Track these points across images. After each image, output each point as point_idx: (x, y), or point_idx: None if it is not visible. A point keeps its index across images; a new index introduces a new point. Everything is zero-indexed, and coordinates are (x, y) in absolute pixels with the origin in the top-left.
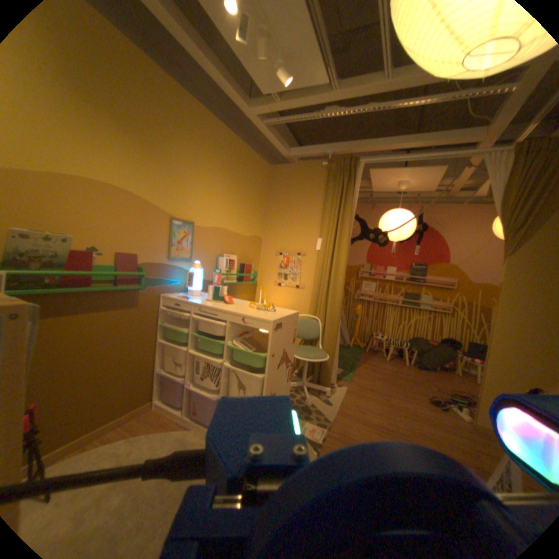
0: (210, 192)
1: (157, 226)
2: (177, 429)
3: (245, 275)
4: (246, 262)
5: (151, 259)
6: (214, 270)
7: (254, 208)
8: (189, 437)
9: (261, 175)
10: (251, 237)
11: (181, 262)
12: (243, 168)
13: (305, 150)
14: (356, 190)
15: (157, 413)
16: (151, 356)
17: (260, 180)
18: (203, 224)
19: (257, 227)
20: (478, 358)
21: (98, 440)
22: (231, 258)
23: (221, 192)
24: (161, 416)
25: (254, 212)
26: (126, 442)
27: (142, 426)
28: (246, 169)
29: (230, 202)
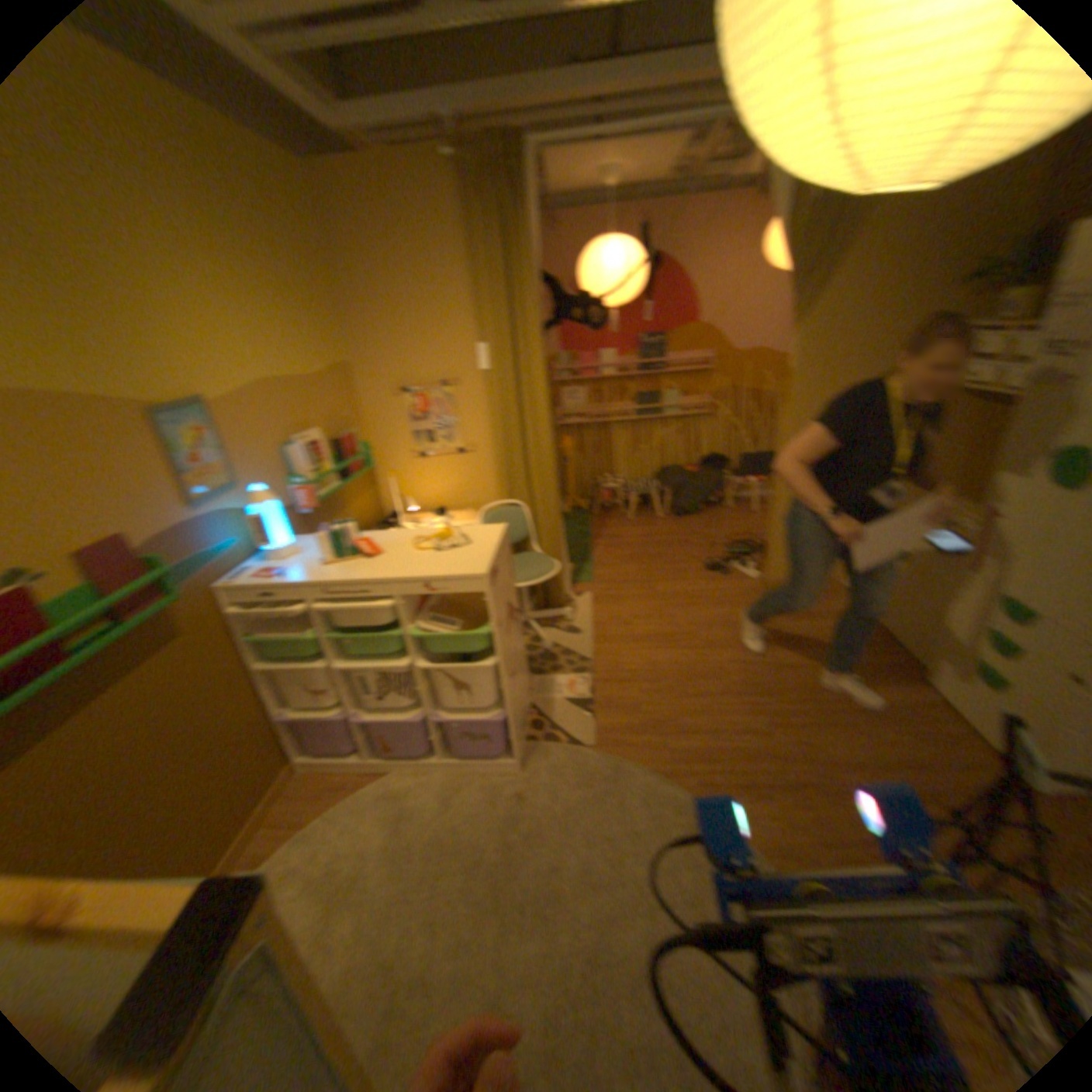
0: (195, 298)
1: (120, 443)
2: (360, 781)
3: (349, 460)
4: (336, 430)
5: (149, 526)
6: (285, 479)
7: (305, 295)
8: (391, 783)
9: (286, 199)
10: (325, 370)
11: (213, 497)
12: (240, 193)
13: (378, 107)
14: (529, 217)
15: (307, 774)
16: (247, 698)
17: (290, 212)
18: (216, 389)
19: (328, 339)
20: (750, 474)
21: (234, 867)
22: (307, 439)
23: (219, 285)
24: (318, 775)
25: (308, 306)
26: (290, 845)
27: (296, 807)
28: (248, 196)
29: (250, 302)
